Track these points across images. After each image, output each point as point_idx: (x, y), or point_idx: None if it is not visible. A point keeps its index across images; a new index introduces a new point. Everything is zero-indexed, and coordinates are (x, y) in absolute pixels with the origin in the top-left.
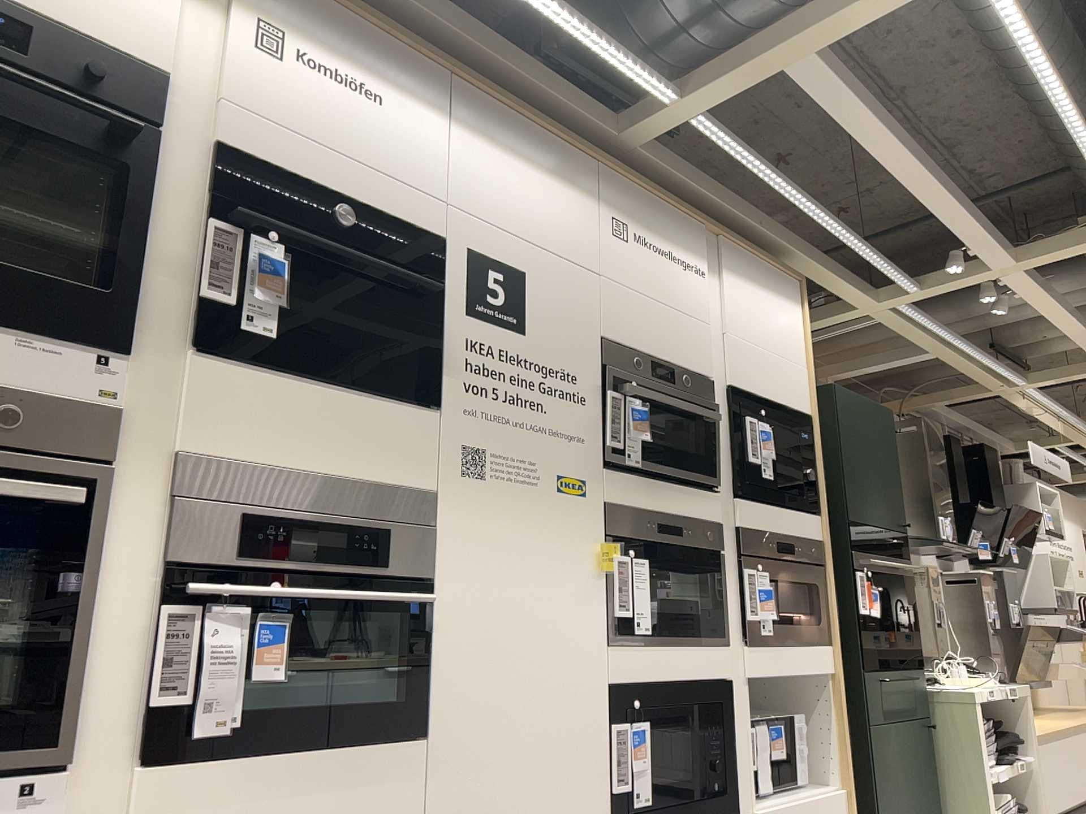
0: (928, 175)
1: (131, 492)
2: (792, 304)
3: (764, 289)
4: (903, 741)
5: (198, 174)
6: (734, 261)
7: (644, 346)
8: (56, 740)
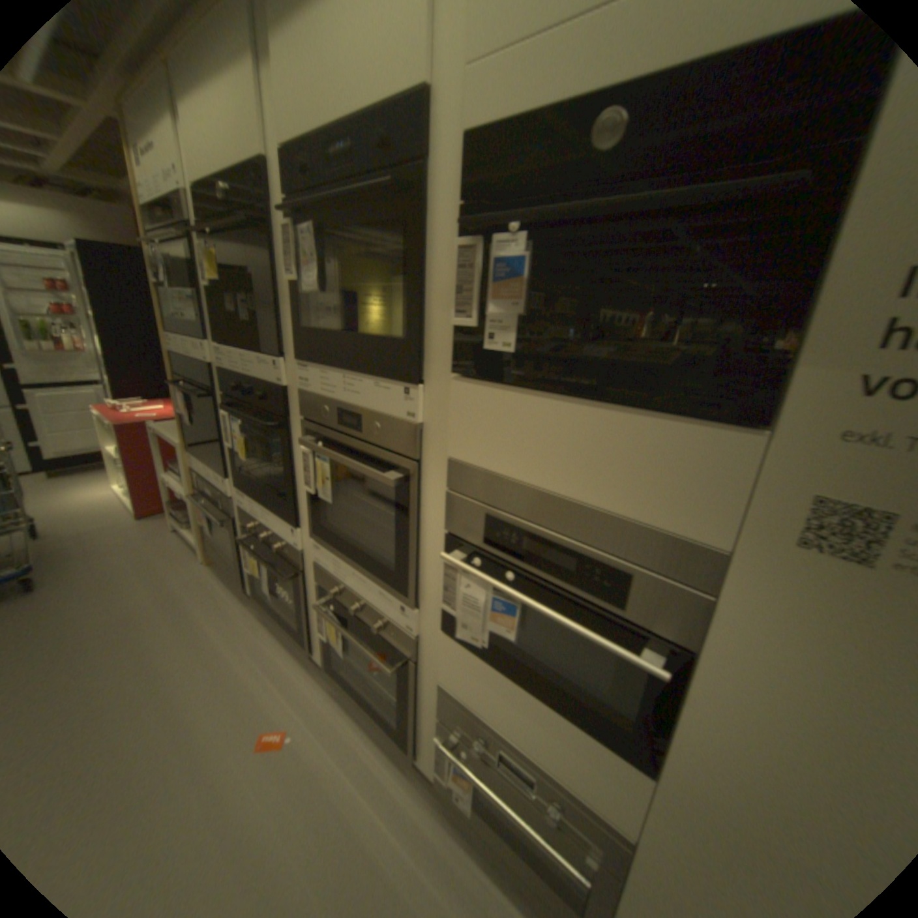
0: None
1: (431, 478)
2: None
3: None
4: None
5: (453, 189)
6: None
7: None
8: (409, 595)
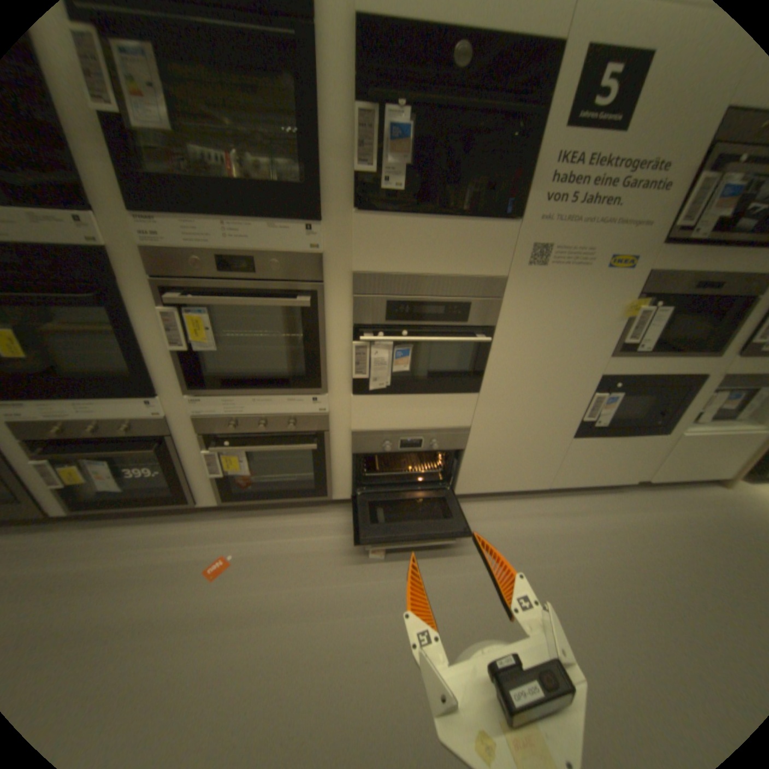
0: None
1: (334, 292)
2: None
3: None
4: None
5: (344, 58)
6: None
7: None
8: (321, 385)
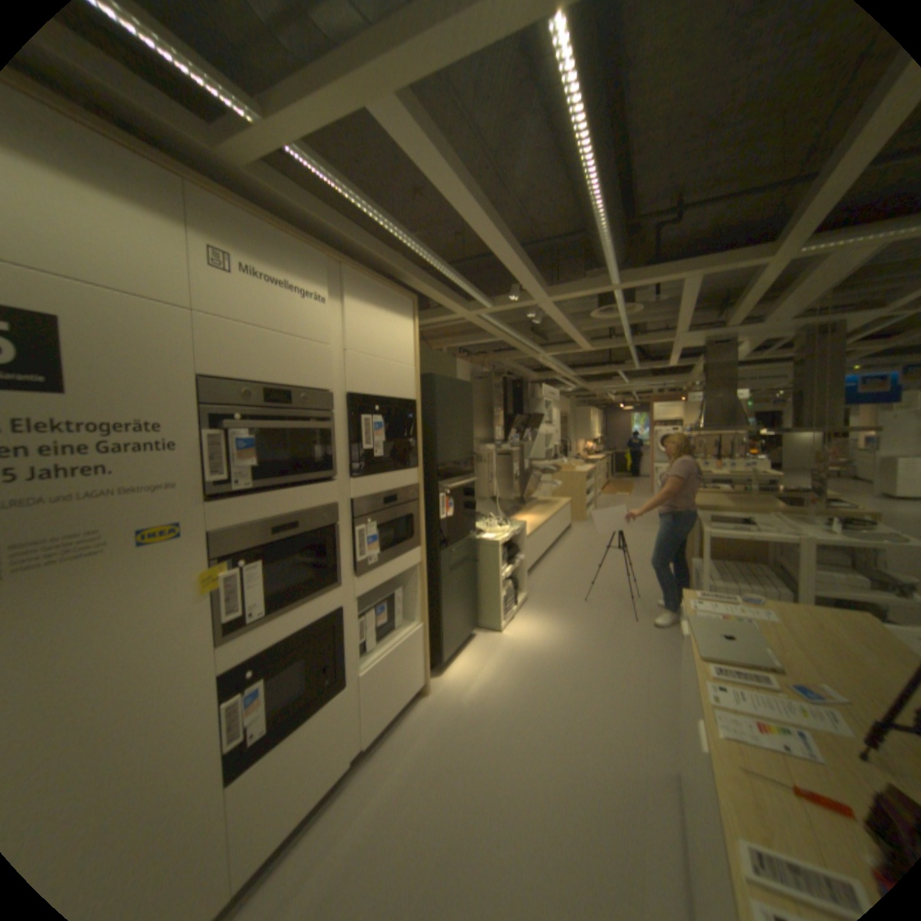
0: (500, 236)
1: None
2: (406, 320)
3: (383, 310)
4: (460, 577)
5: None
6: (356, 287)
7: (254, 377)
8: None
